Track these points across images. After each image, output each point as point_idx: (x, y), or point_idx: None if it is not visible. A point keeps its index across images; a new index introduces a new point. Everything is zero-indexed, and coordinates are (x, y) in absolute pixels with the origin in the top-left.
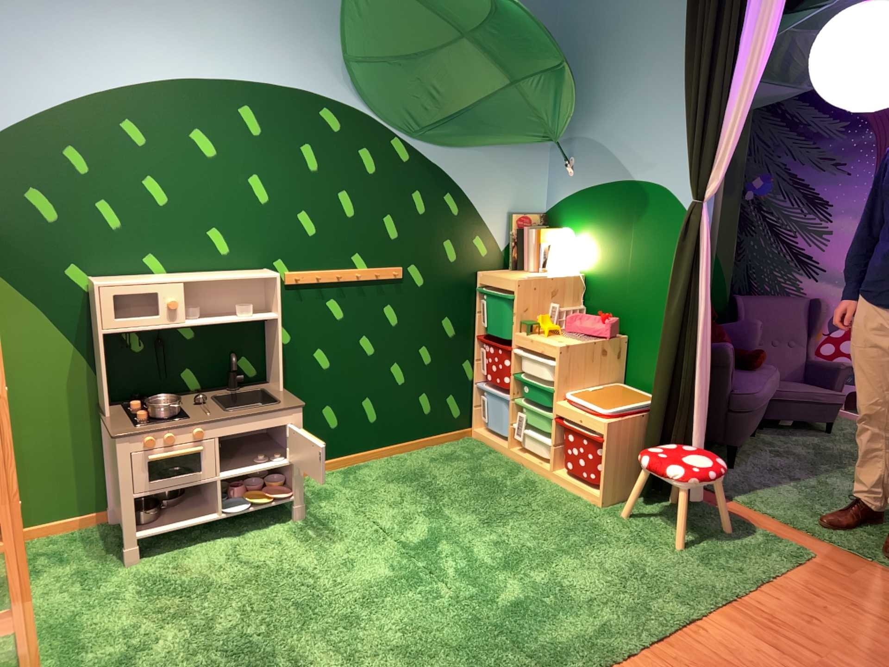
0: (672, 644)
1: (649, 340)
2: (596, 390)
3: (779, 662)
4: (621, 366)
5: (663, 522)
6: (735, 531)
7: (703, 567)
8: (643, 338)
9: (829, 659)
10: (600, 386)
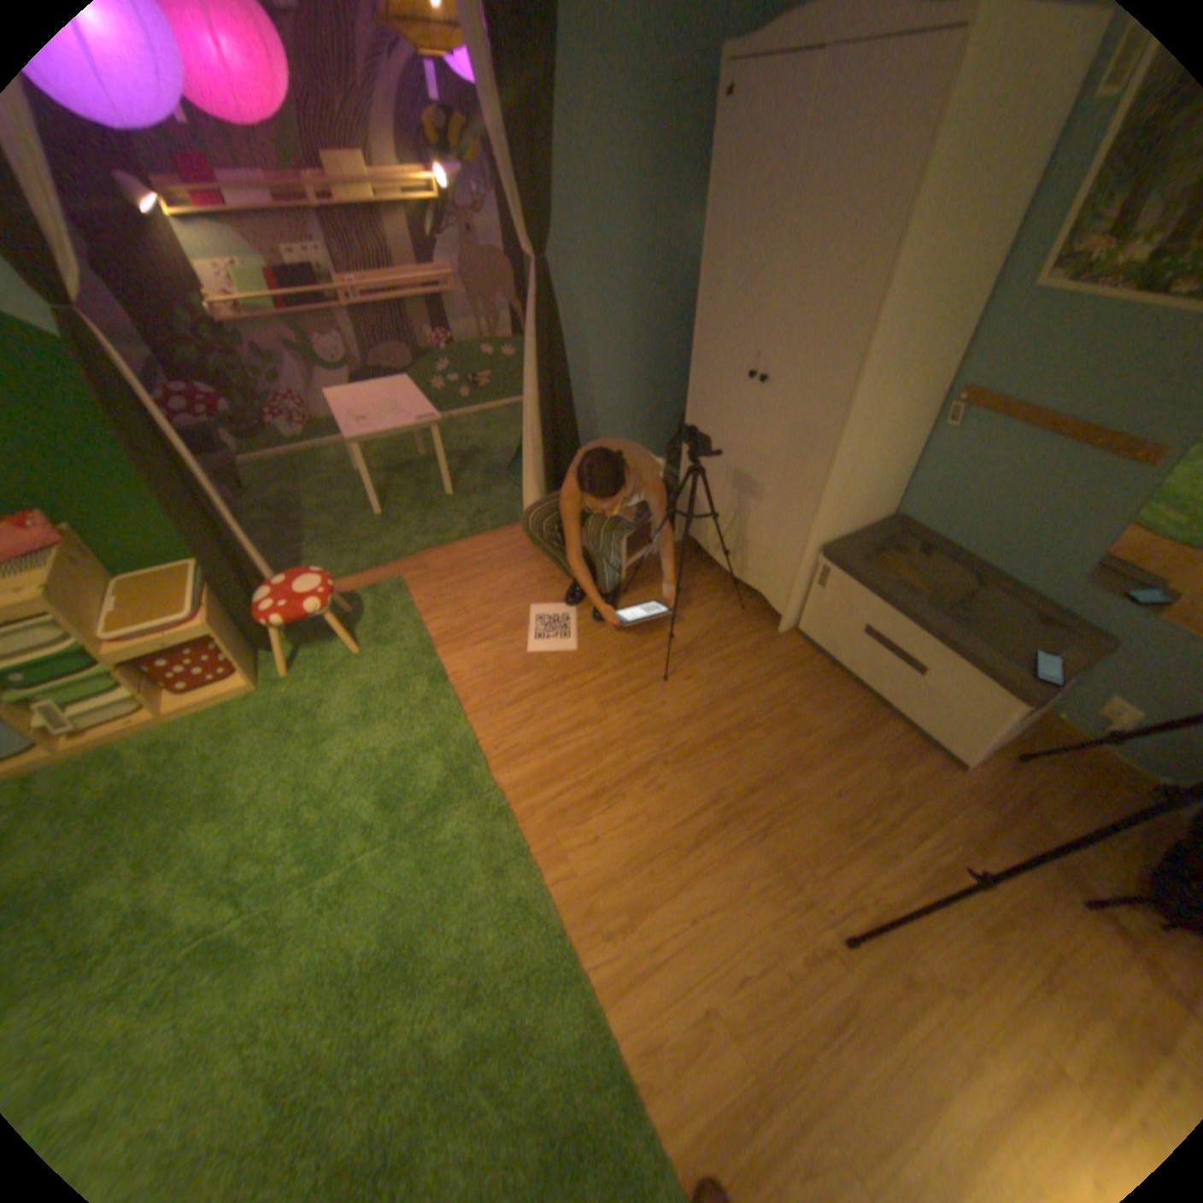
0: (462, 699)
1: (105, 512)
2: (113, 606)
3: (496, 645)
4: (94, 562)
5: (309, 650)
6: (349, 608)
7: (385, 646)
8: (93, 515)
9: (500, 620)
10: (109, 600)
